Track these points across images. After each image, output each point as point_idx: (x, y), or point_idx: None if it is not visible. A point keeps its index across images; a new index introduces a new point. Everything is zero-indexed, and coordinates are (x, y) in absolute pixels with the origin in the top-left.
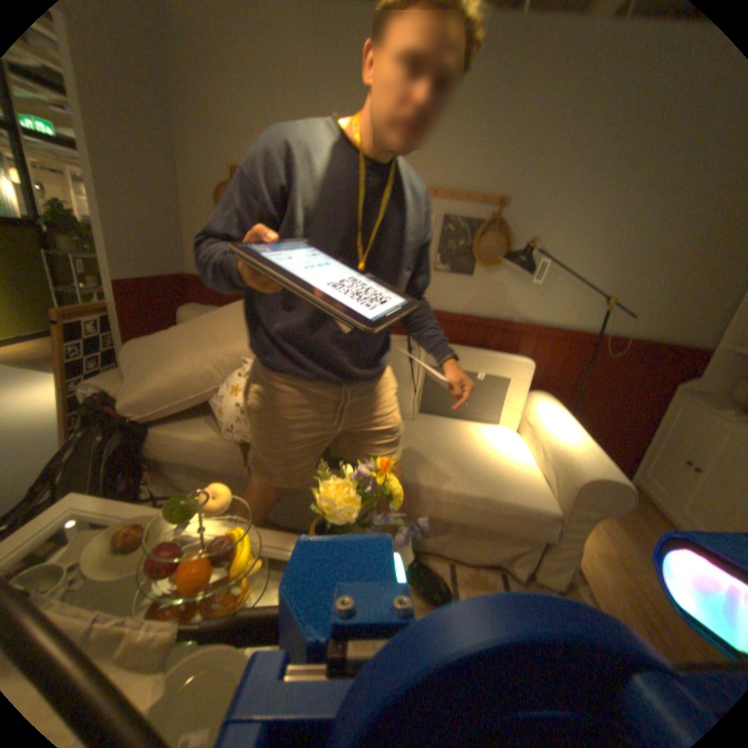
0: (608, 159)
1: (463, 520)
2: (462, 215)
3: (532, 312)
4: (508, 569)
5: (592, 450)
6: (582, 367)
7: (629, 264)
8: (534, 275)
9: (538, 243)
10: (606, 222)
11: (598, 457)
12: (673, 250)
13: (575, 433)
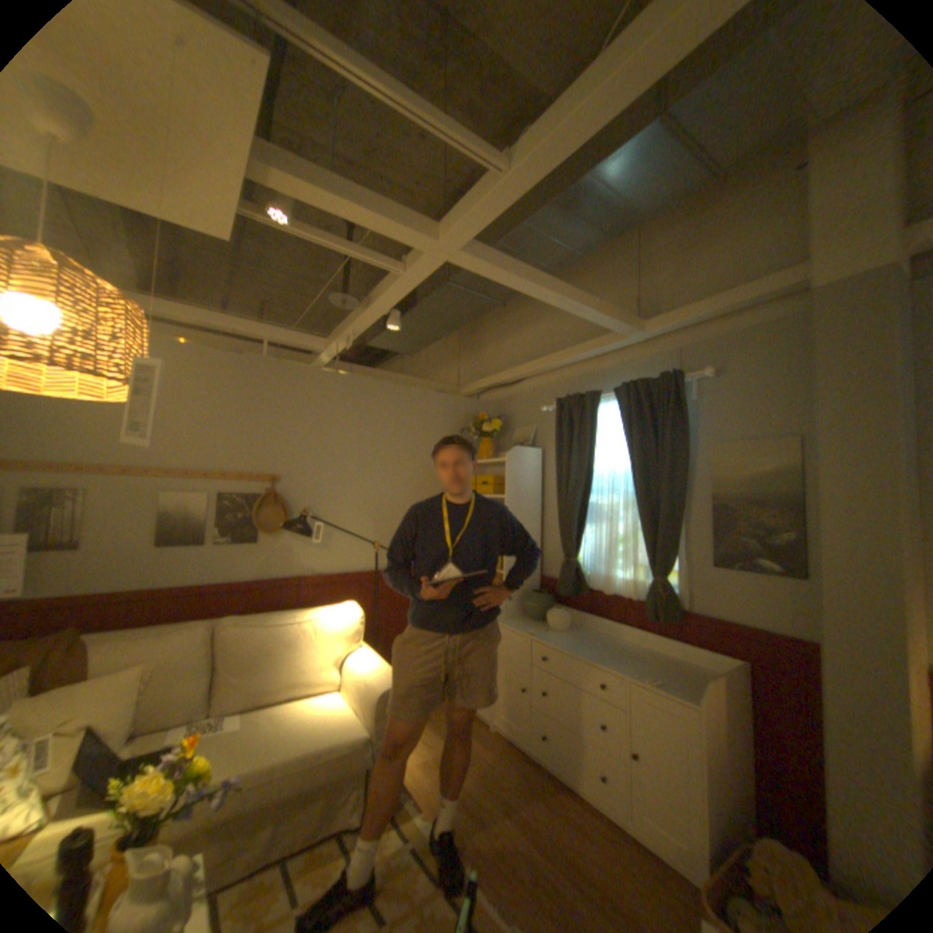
0: (347, 449)
1: (284, 793)
2: (237, 493)
3: (320, 566)
4: (340, 826)
5: (382, 671)
6: (373, 602)
7: (381, 516)
8: (314, 535)
9: (311, 509)
10: (358, 489)
11: (386, 674)
12: (405, 503)
13: (370, 662)
